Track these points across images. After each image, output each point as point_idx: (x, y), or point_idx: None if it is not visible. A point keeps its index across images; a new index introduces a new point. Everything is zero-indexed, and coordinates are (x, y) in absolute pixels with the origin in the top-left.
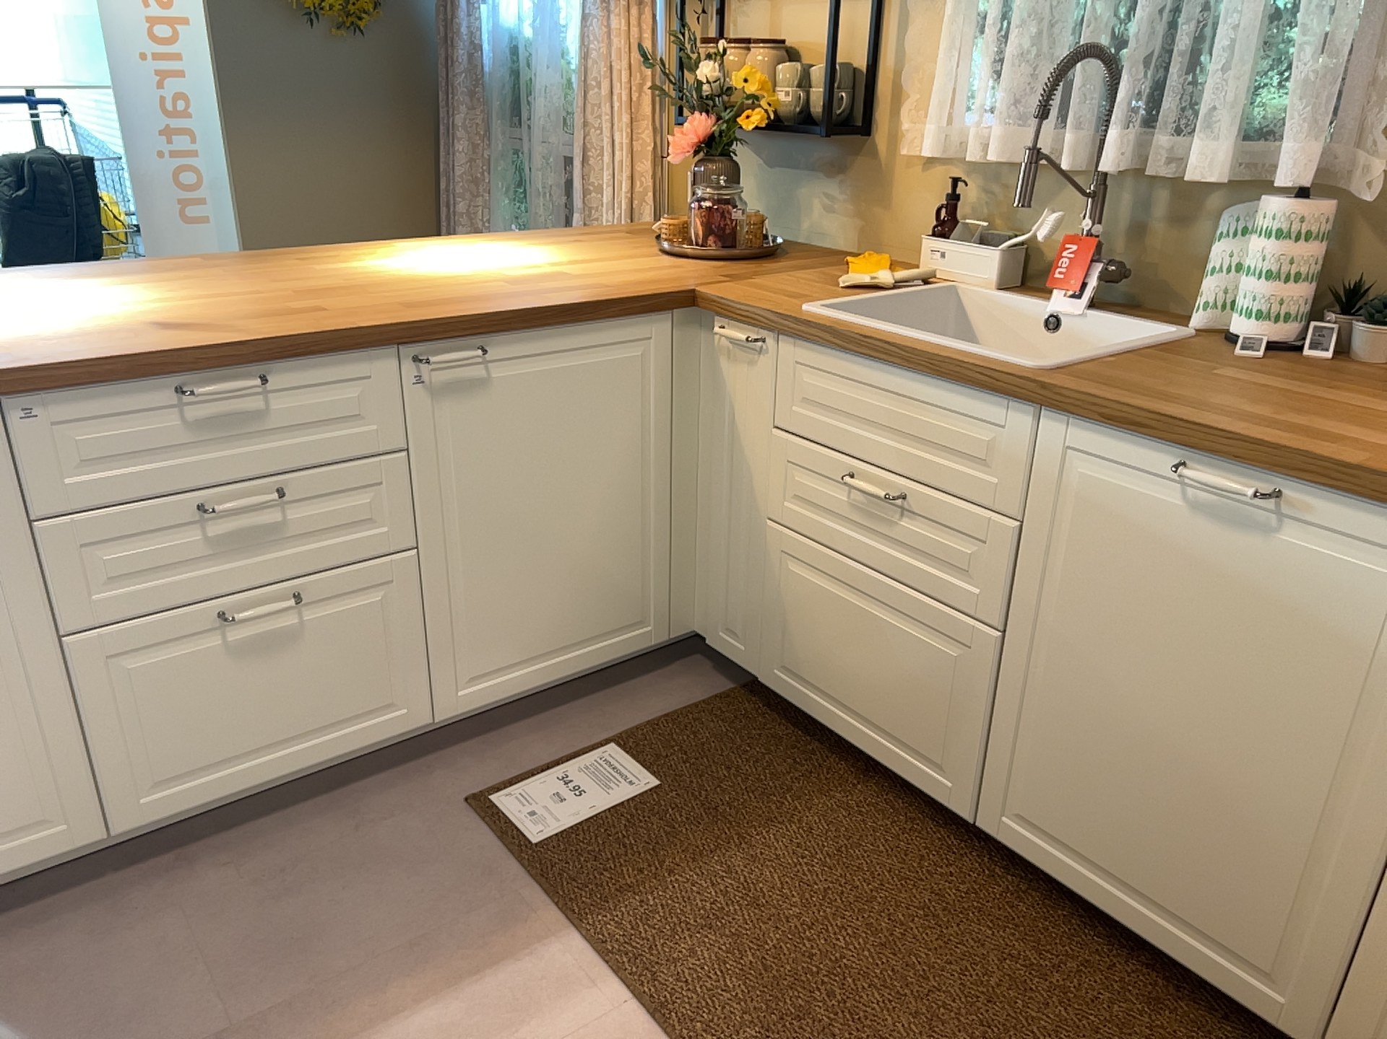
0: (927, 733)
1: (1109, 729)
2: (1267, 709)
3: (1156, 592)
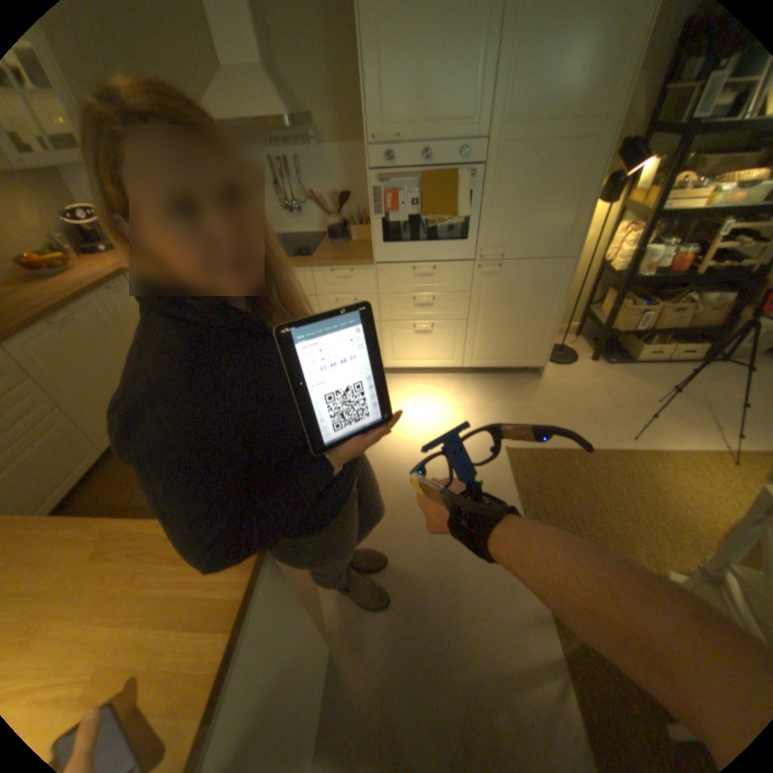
0: (72, 457)
1: (94, 390)
2: (104, 350)
3: (70, 354)
